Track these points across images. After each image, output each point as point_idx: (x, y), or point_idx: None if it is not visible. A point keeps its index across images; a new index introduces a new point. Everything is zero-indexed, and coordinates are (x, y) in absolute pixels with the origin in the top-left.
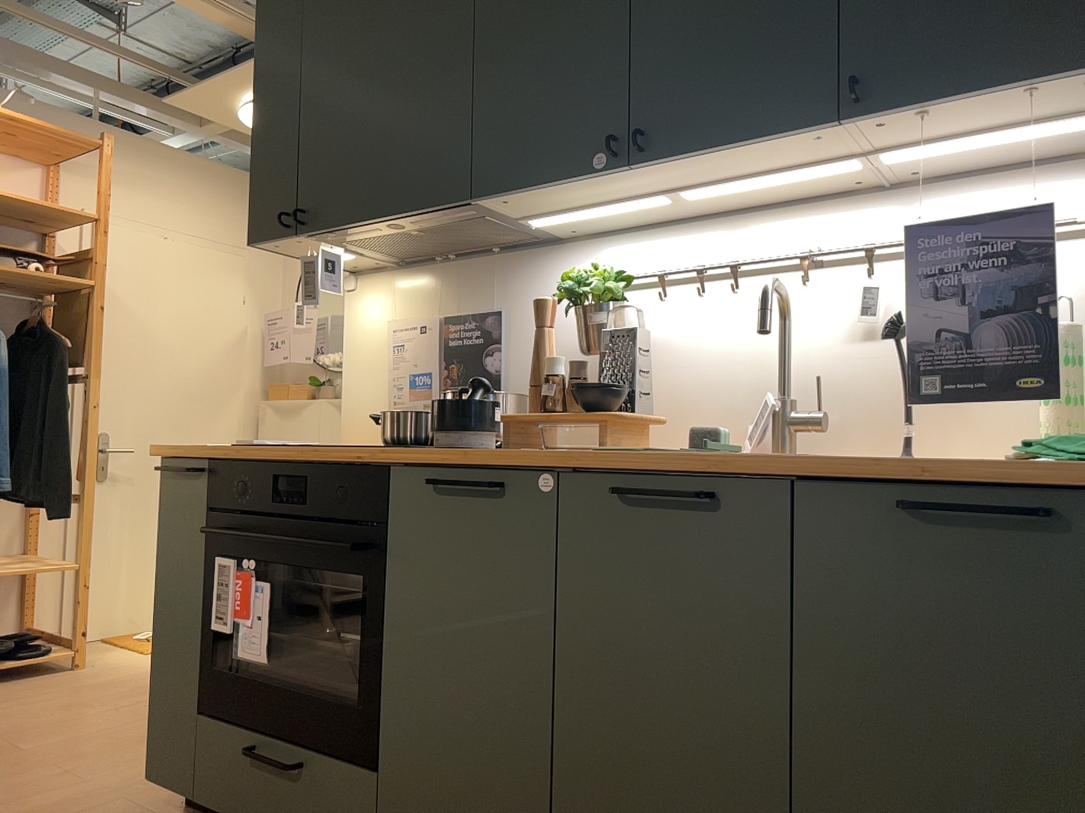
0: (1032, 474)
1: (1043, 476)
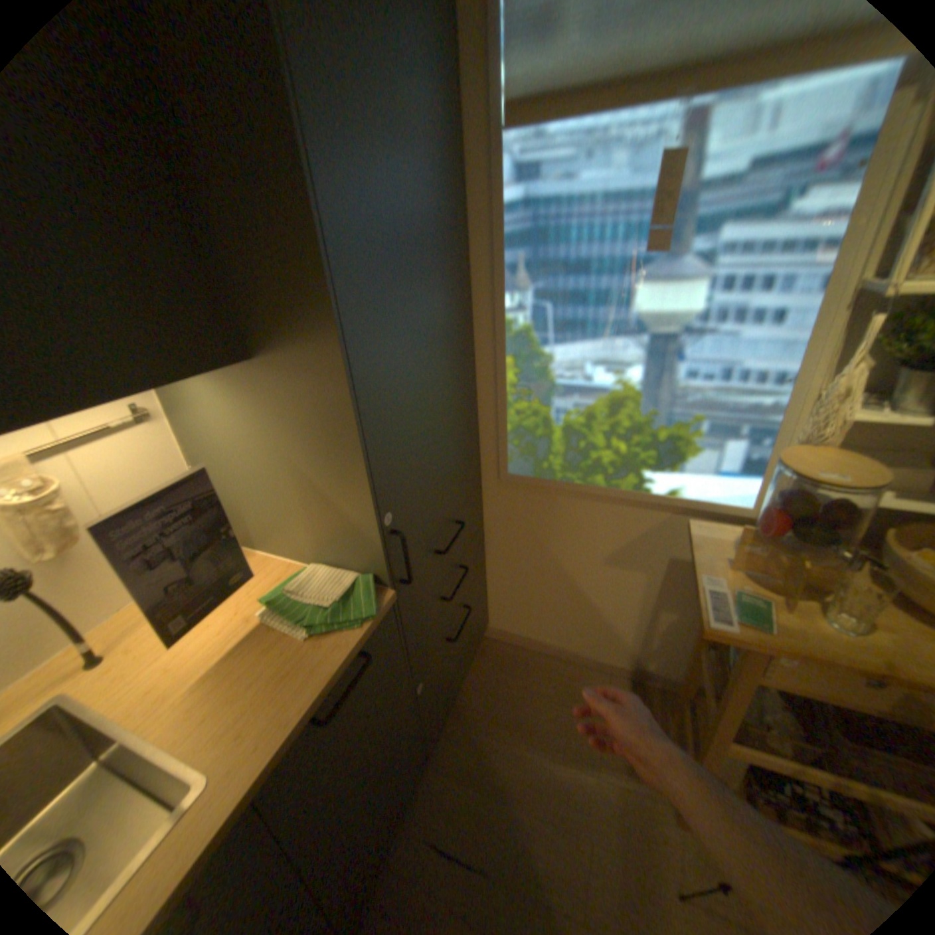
0: (357, 650)
1: (350, 643)
